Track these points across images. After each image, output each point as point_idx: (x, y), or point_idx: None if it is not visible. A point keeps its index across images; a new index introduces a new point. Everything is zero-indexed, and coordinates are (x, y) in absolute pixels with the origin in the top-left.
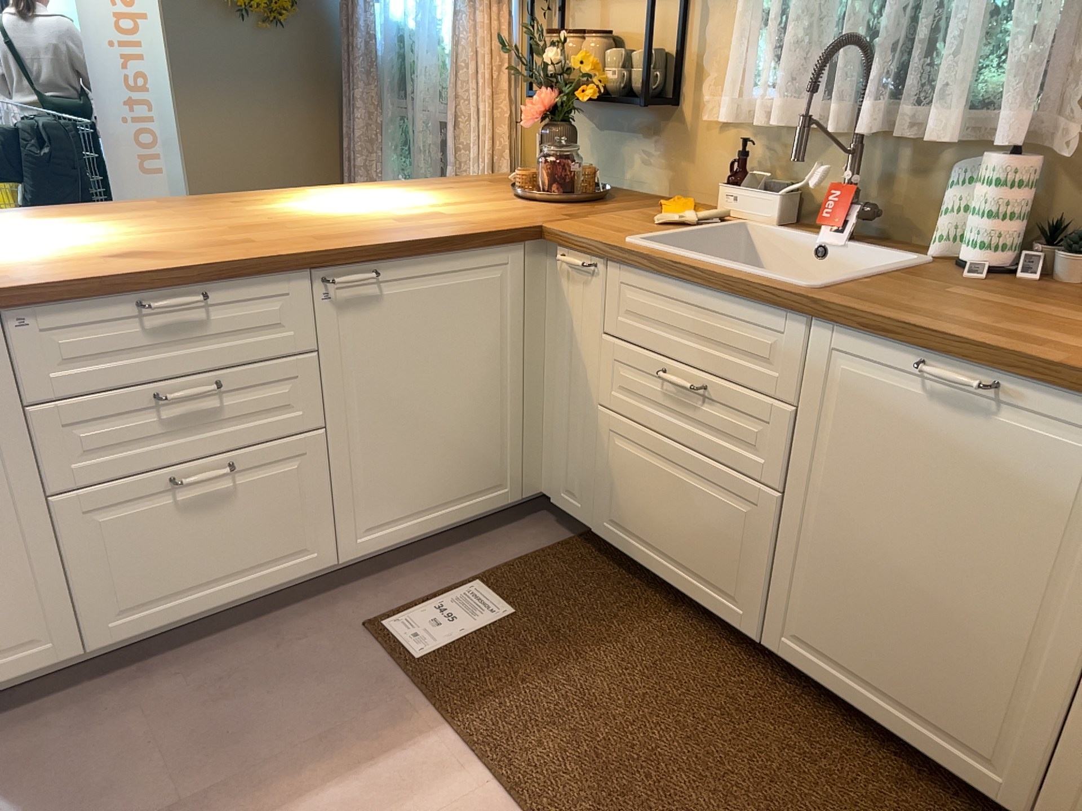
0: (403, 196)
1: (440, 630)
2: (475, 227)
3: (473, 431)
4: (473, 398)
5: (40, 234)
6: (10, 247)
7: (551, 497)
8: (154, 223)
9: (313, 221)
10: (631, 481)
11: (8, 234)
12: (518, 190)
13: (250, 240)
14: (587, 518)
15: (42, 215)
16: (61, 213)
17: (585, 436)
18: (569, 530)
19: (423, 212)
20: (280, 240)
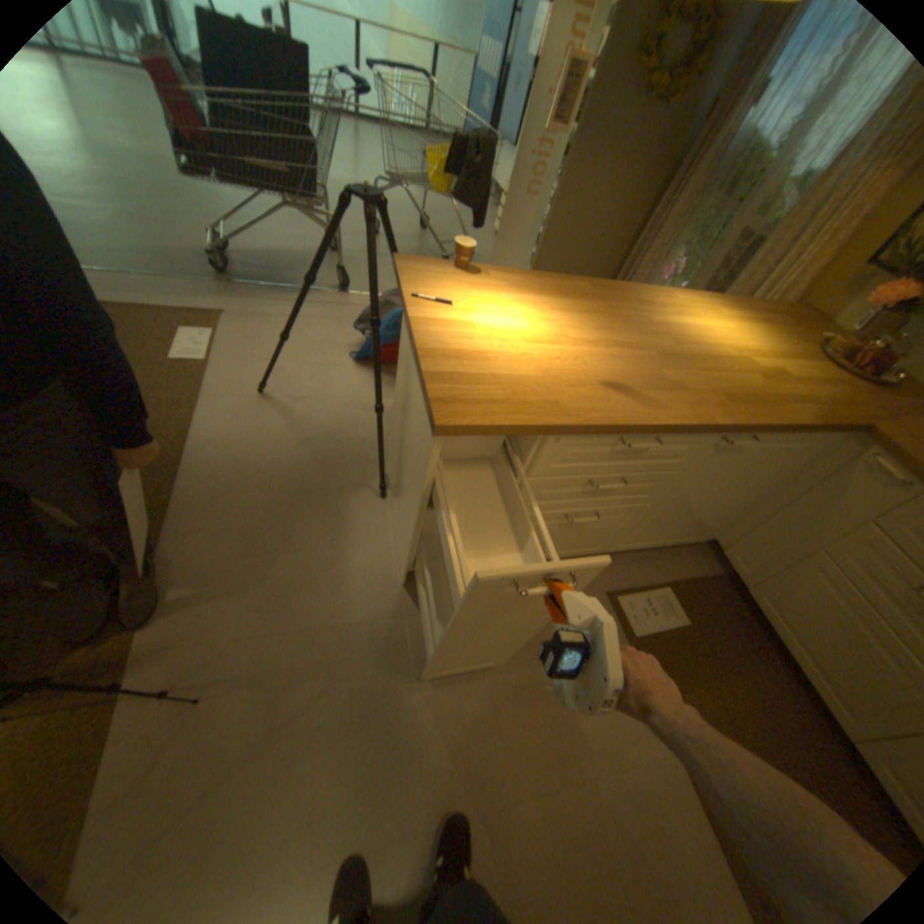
0: (745, 328)
1: (650, 622)
2: (829, 413)
3: (717, 515)
4: (734, 501)
5: (542, 322)
6: (534, 341)
7: (724, 549)
8: (604, 326)
9: (707, 359)
10: (815, 604)
11: (522, 315)
12: (833, 353)
13: (683, 385)
14: (751, 583)
15: (528, 285)
16: (538, 285)
17: (790, 552)
18: (723, 568)
19: (776, 367)
20: (704, 393)
